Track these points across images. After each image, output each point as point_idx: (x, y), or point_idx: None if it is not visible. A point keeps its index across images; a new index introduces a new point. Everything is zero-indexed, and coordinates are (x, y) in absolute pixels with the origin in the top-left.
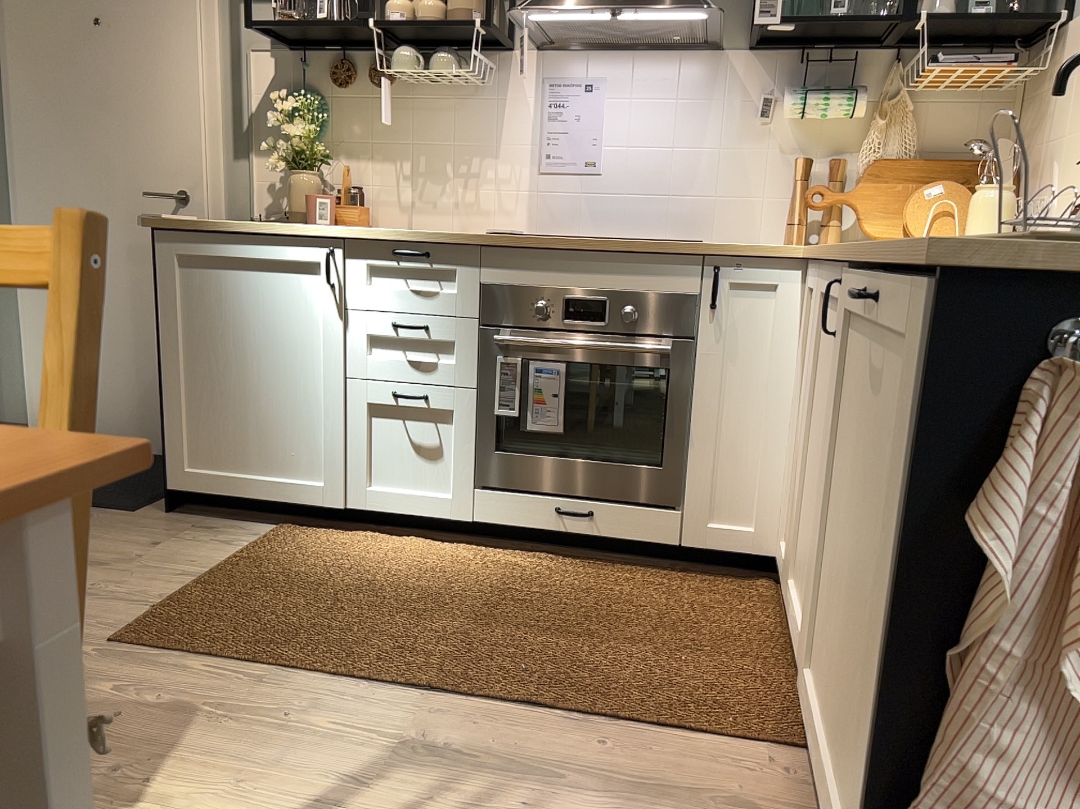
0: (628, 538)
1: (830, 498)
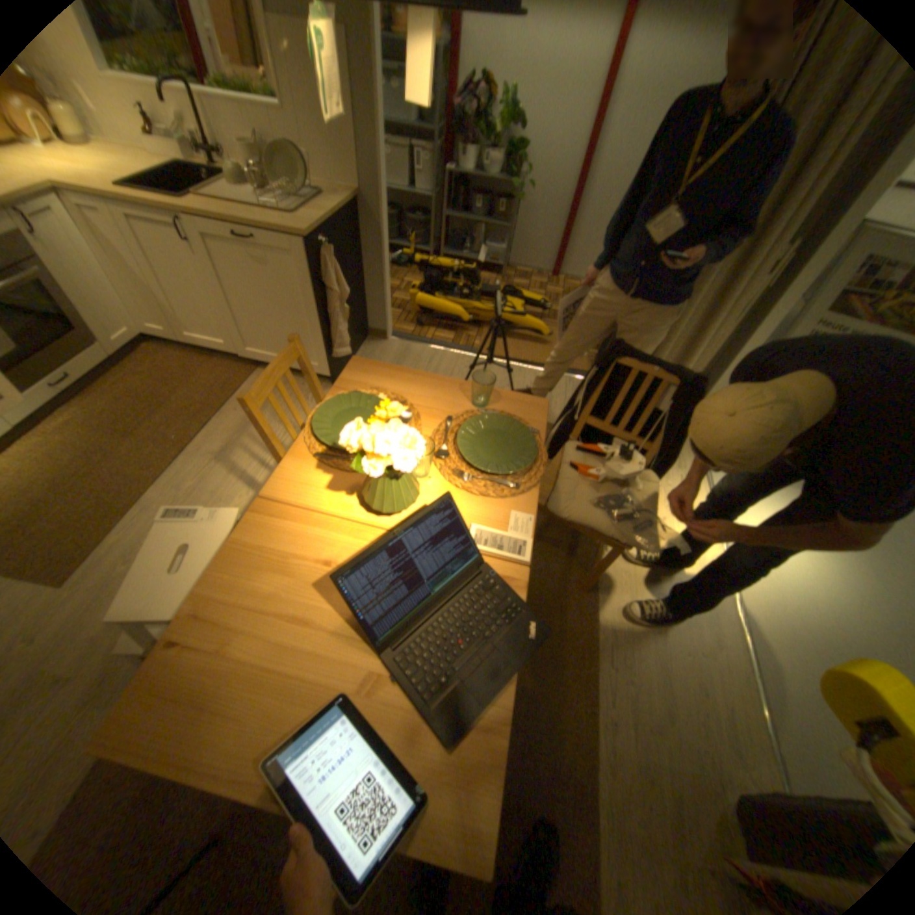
0: (88, 370)
1: (221, 296)
